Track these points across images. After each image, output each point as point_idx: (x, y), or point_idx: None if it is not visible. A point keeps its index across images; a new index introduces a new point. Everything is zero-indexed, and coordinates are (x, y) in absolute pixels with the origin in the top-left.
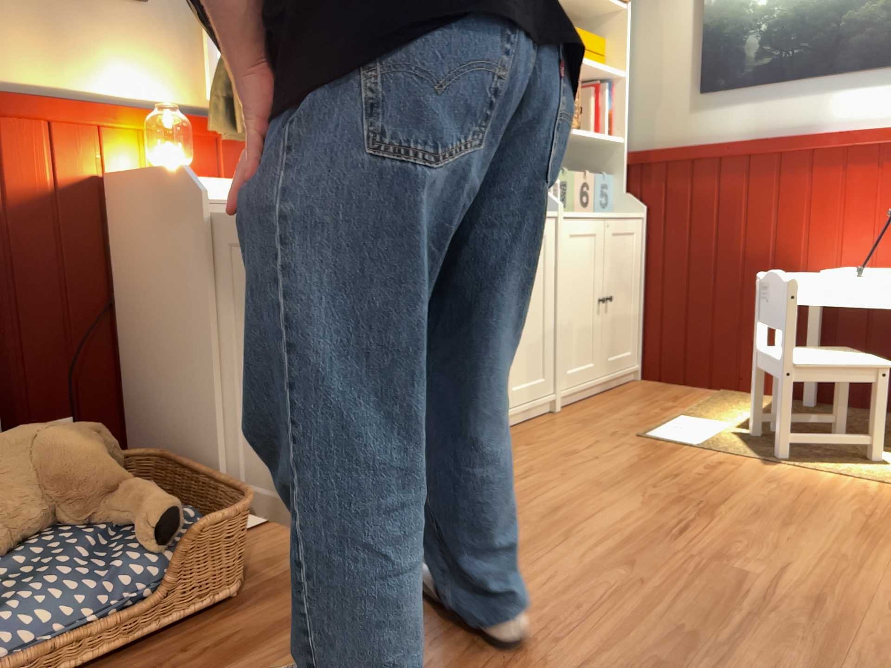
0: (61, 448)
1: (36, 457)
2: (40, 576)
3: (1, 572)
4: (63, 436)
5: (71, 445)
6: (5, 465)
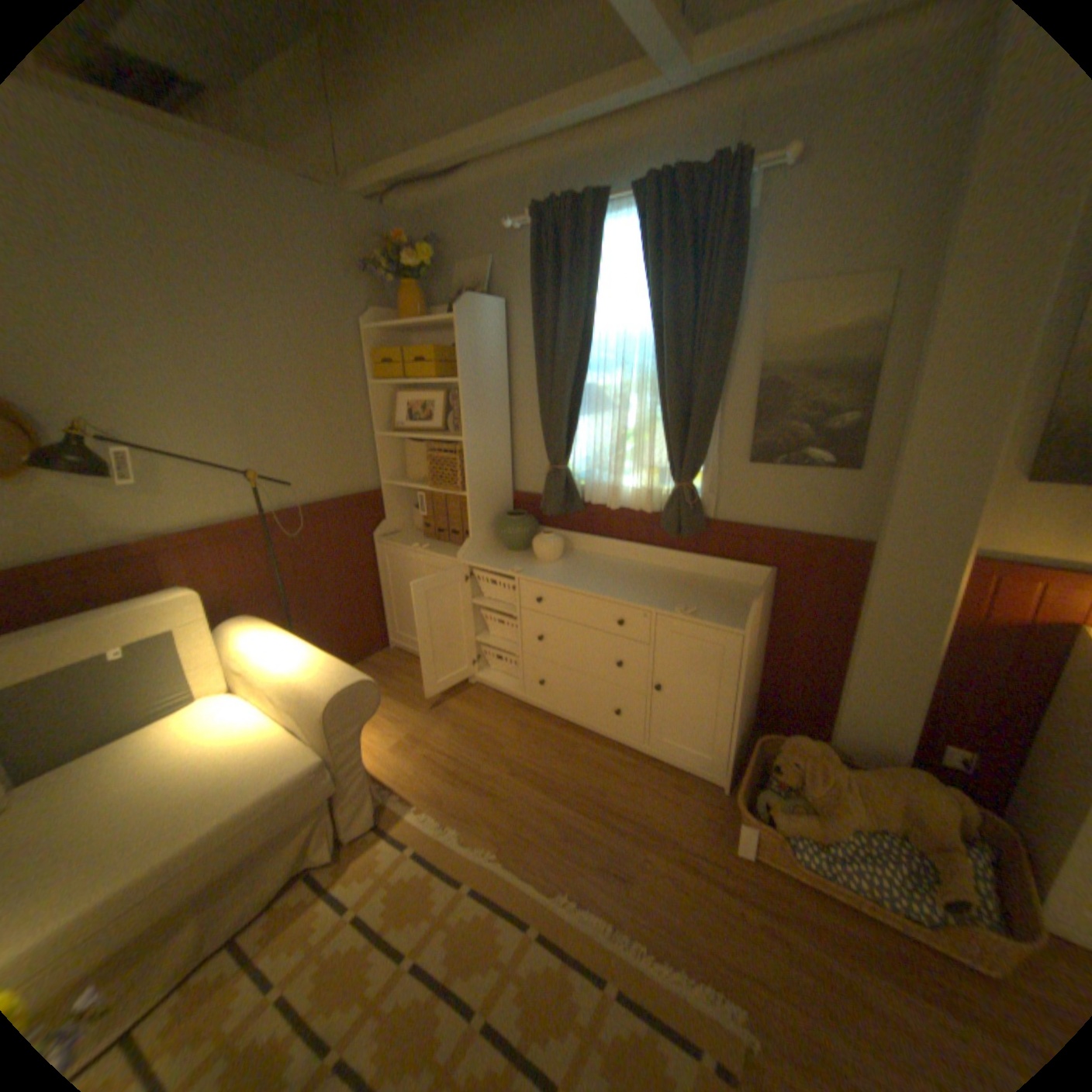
0: (928, 808)
1: (912, 802)
2: (877, 866)
3: (866, 843)
4: (934, 801)
5: (935, 810)
6: (893, 796)
